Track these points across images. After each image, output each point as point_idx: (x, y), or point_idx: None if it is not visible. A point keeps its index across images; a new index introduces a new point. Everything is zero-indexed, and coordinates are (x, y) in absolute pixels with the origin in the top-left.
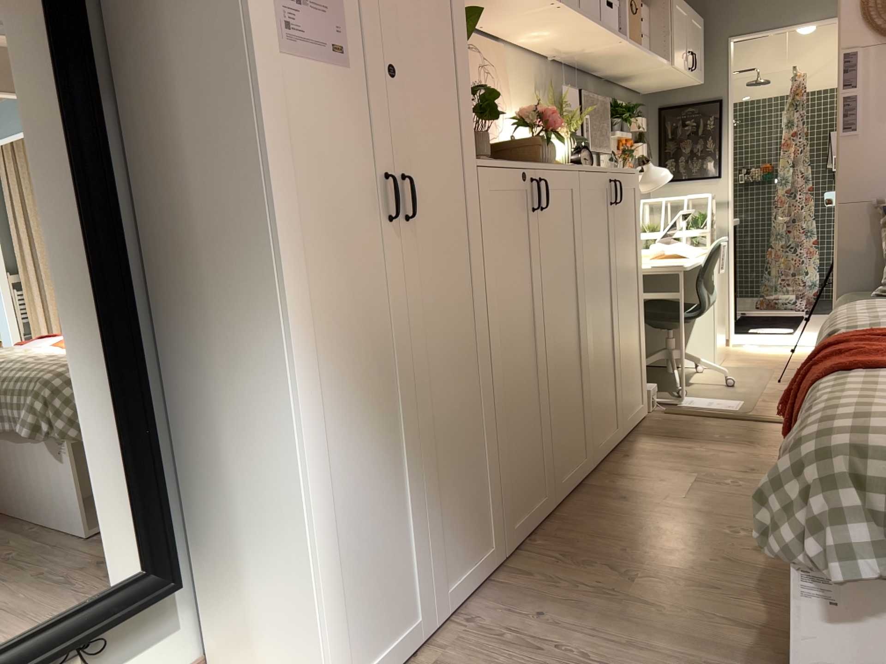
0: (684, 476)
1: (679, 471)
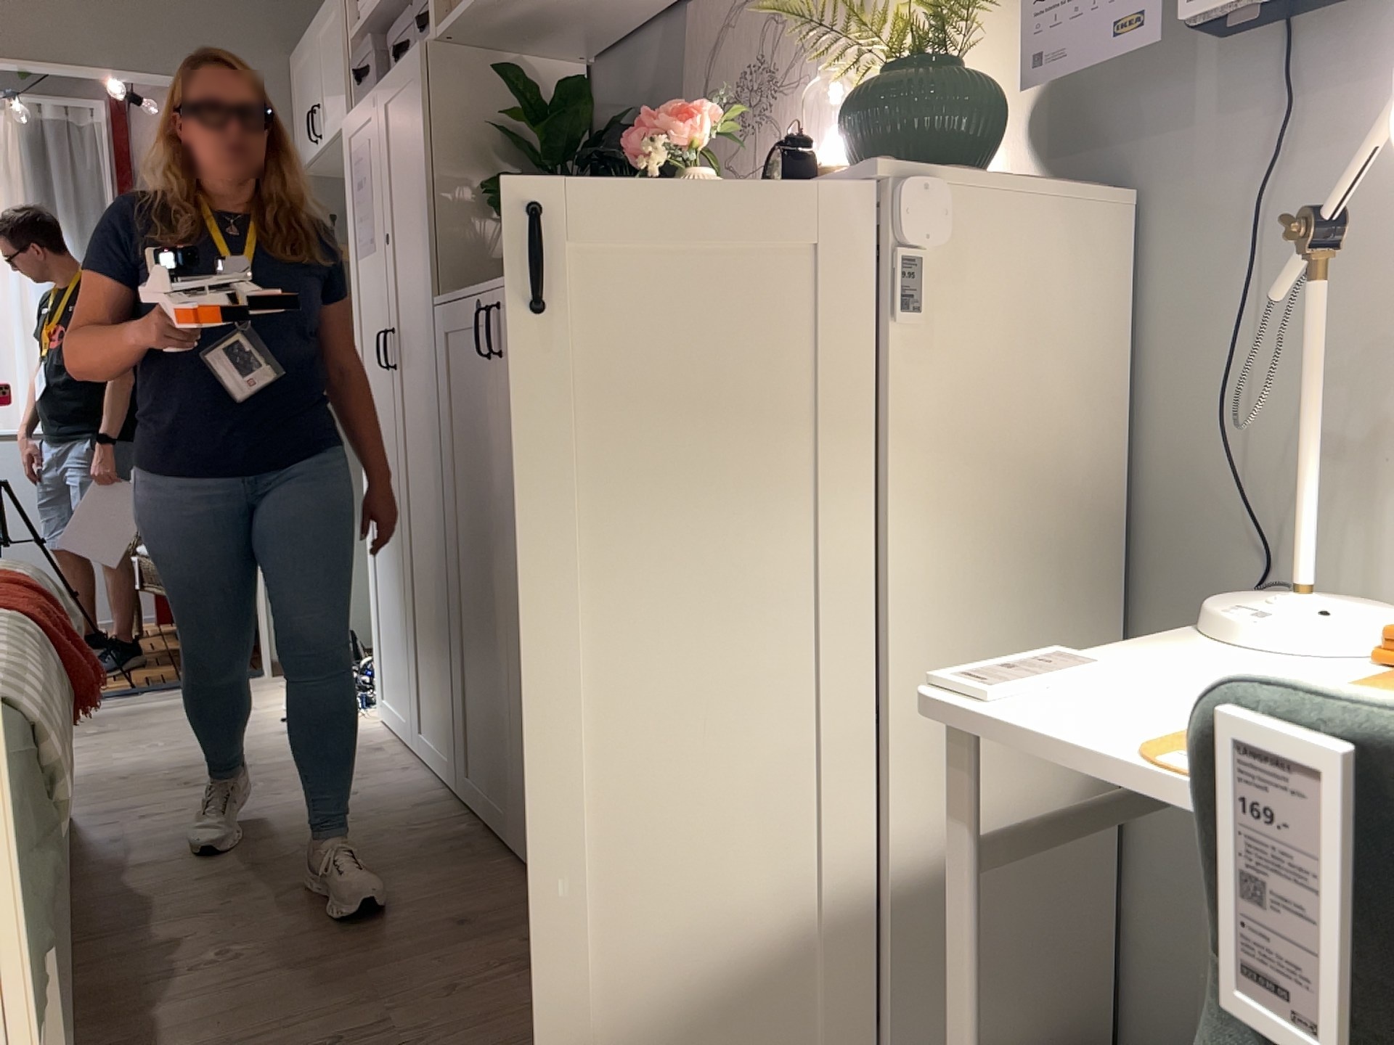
0: (417, 1035)
1: (441, 1043)
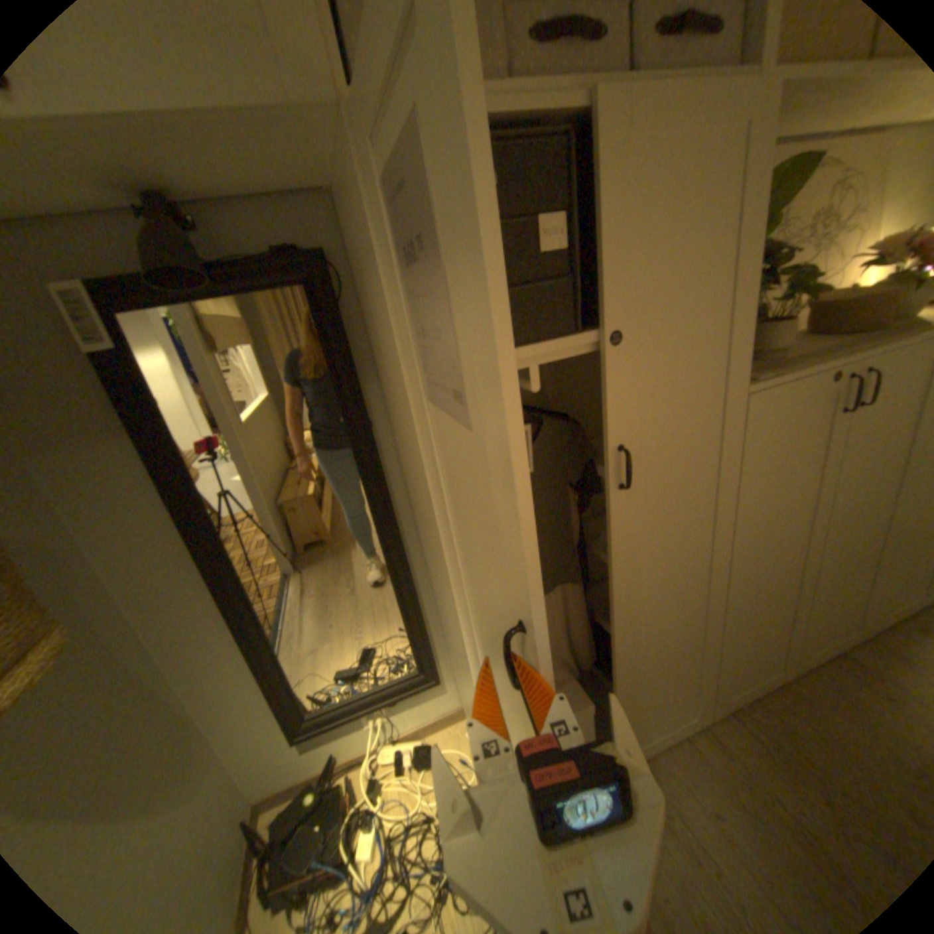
0: None
1: None
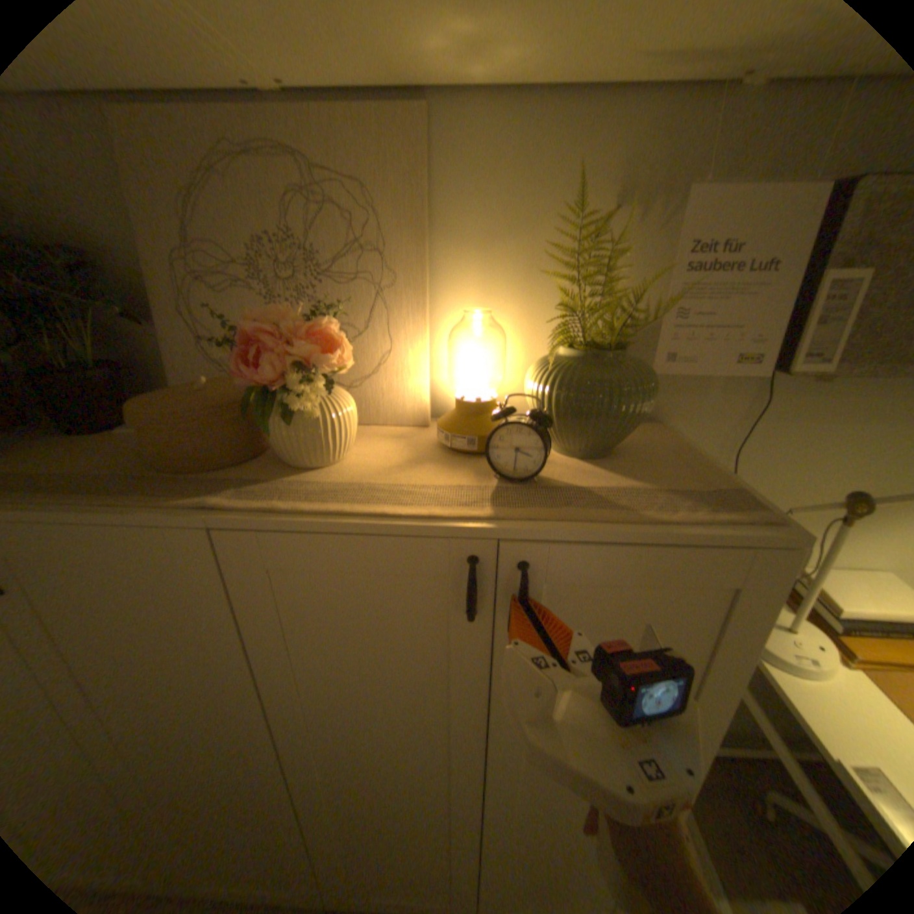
0: None
1: None
